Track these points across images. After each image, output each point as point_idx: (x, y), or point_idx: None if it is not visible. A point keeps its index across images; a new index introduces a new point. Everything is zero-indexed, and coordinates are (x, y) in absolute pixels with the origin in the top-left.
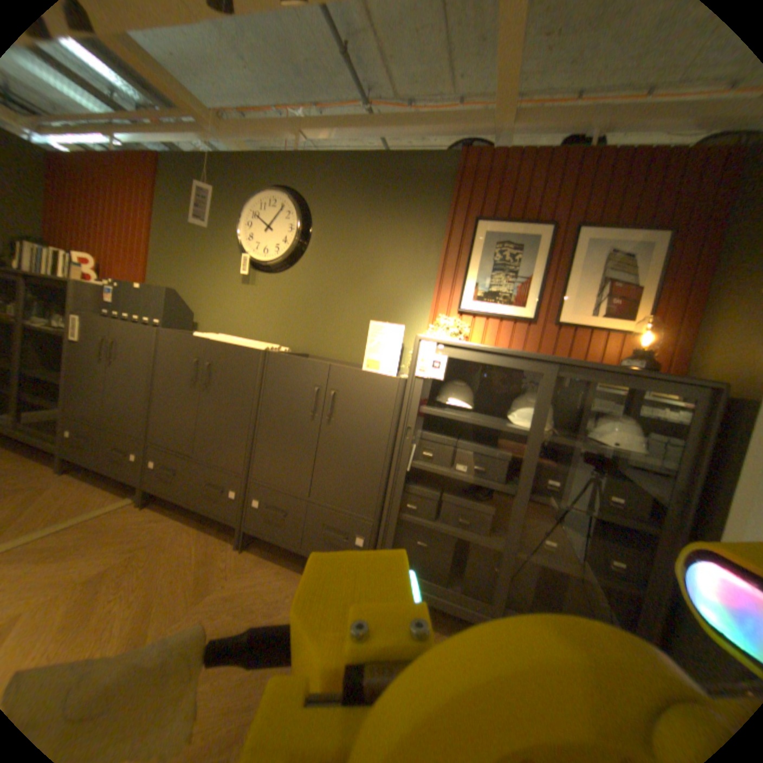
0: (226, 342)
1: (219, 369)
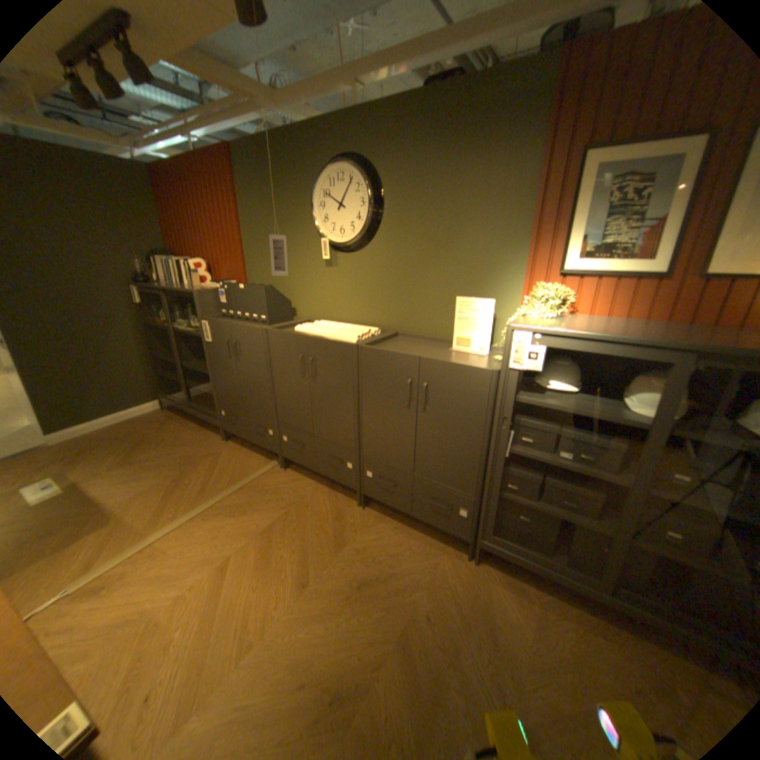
0: (322, 340)
1: (321, 364)
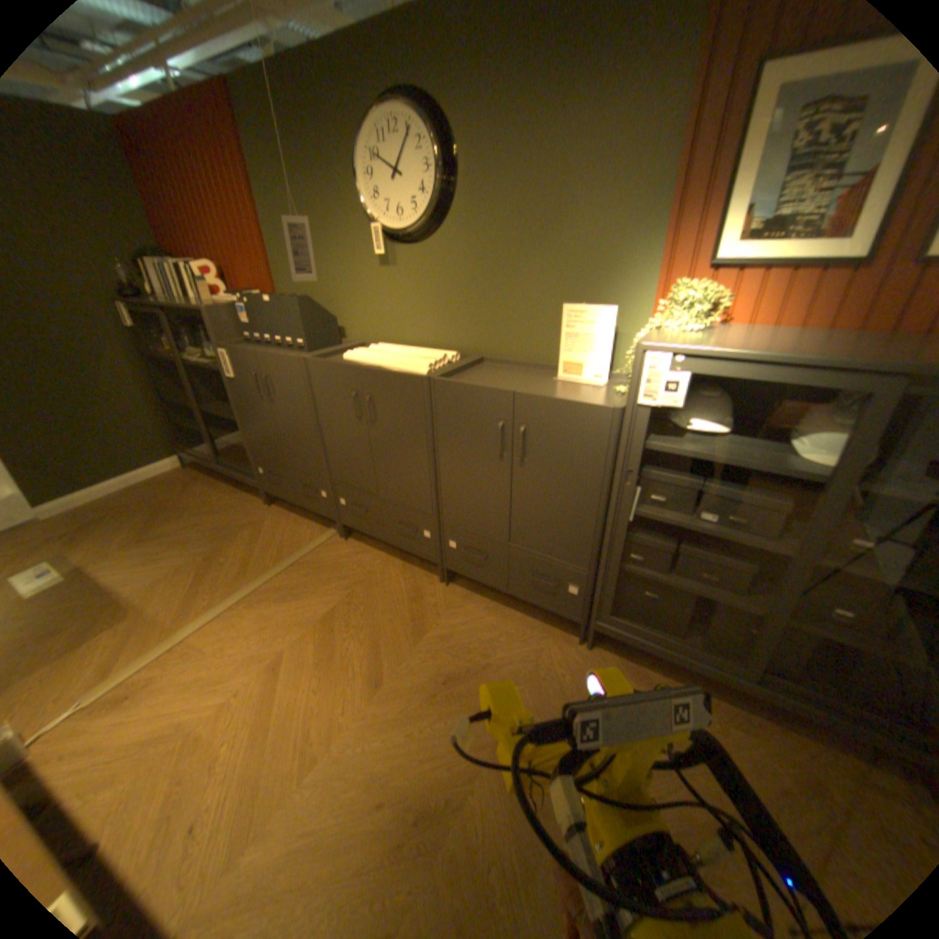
0: (380, 371)
1: (381, 404)
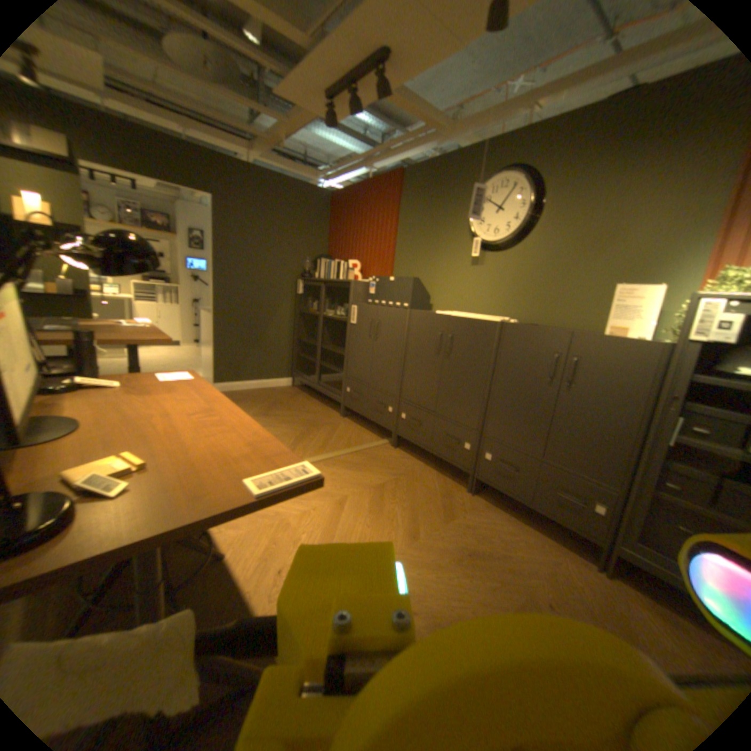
0: (465, 317)
1: (458, 341)
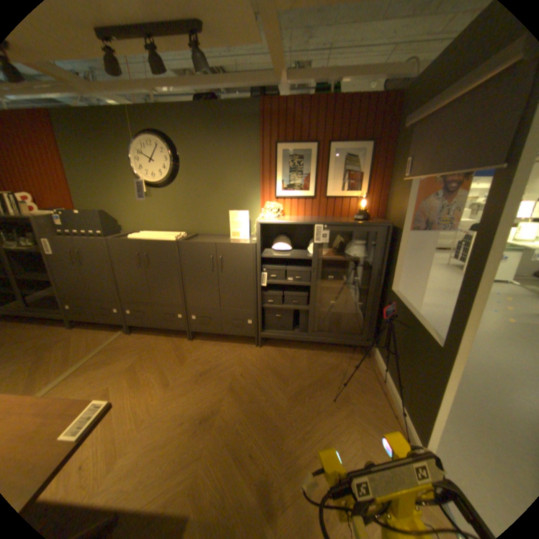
0: (152, 241)
1: (153, 256)
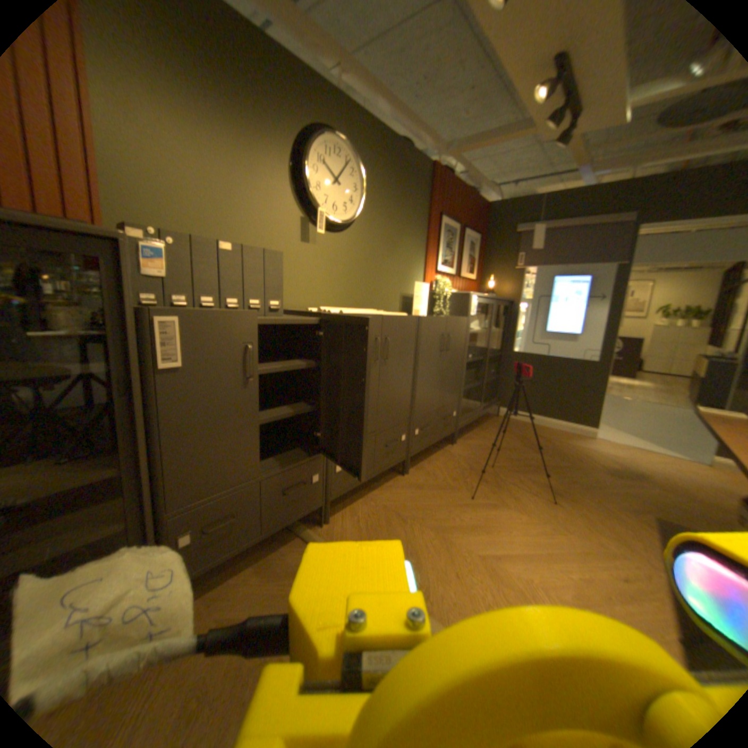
0: (395, 316)
1: (391, 342)
